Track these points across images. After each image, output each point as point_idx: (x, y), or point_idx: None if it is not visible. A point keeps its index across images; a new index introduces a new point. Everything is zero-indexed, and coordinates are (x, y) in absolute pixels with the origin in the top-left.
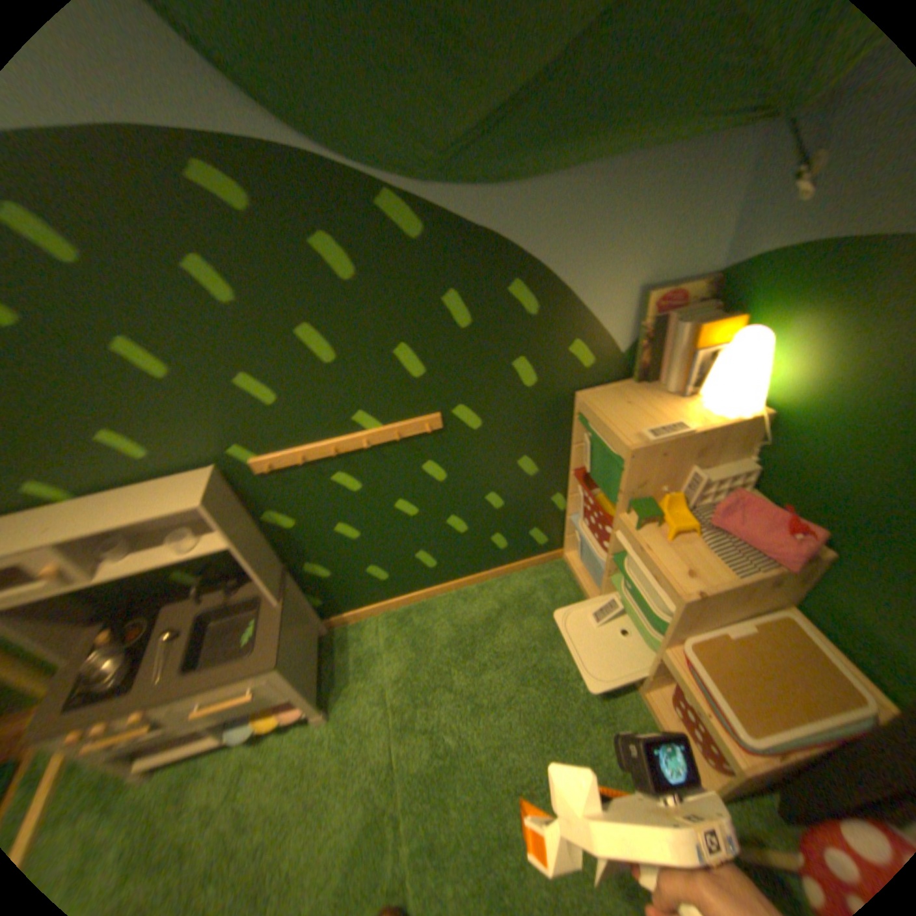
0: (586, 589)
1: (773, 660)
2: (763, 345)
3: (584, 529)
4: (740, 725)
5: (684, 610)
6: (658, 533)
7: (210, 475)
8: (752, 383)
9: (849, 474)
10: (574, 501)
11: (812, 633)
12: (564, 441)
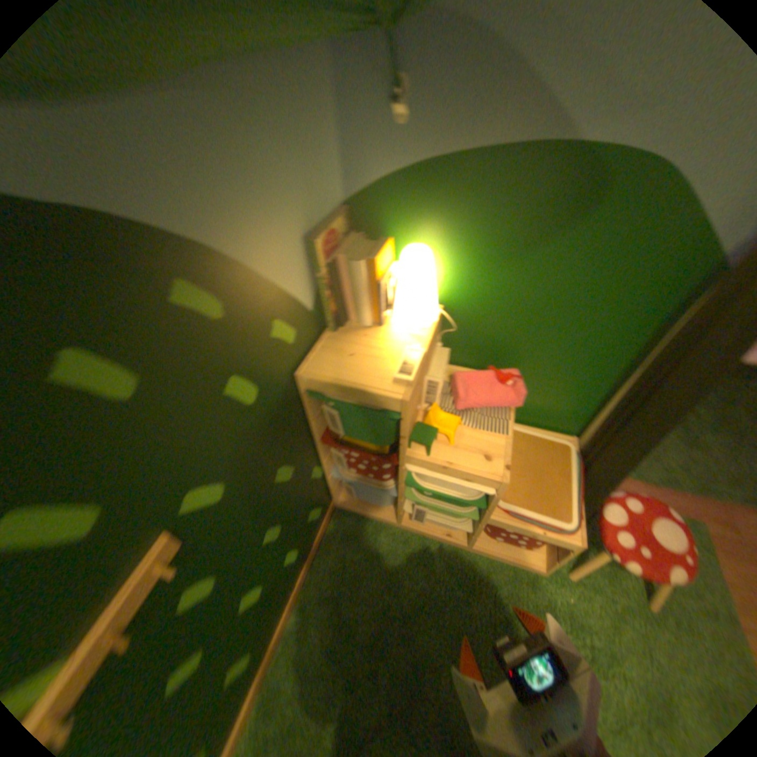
0: (376, 514)
1: (529, 463)
2: (429, 259)
3: (356, 476)
4: (558, 521)
5: (505, 487)
6: (441, 444)
7: None
8: (431, 291)
9: (506, 326)
10: (330, 460)
11: (521, 429)
12: (303, 422)
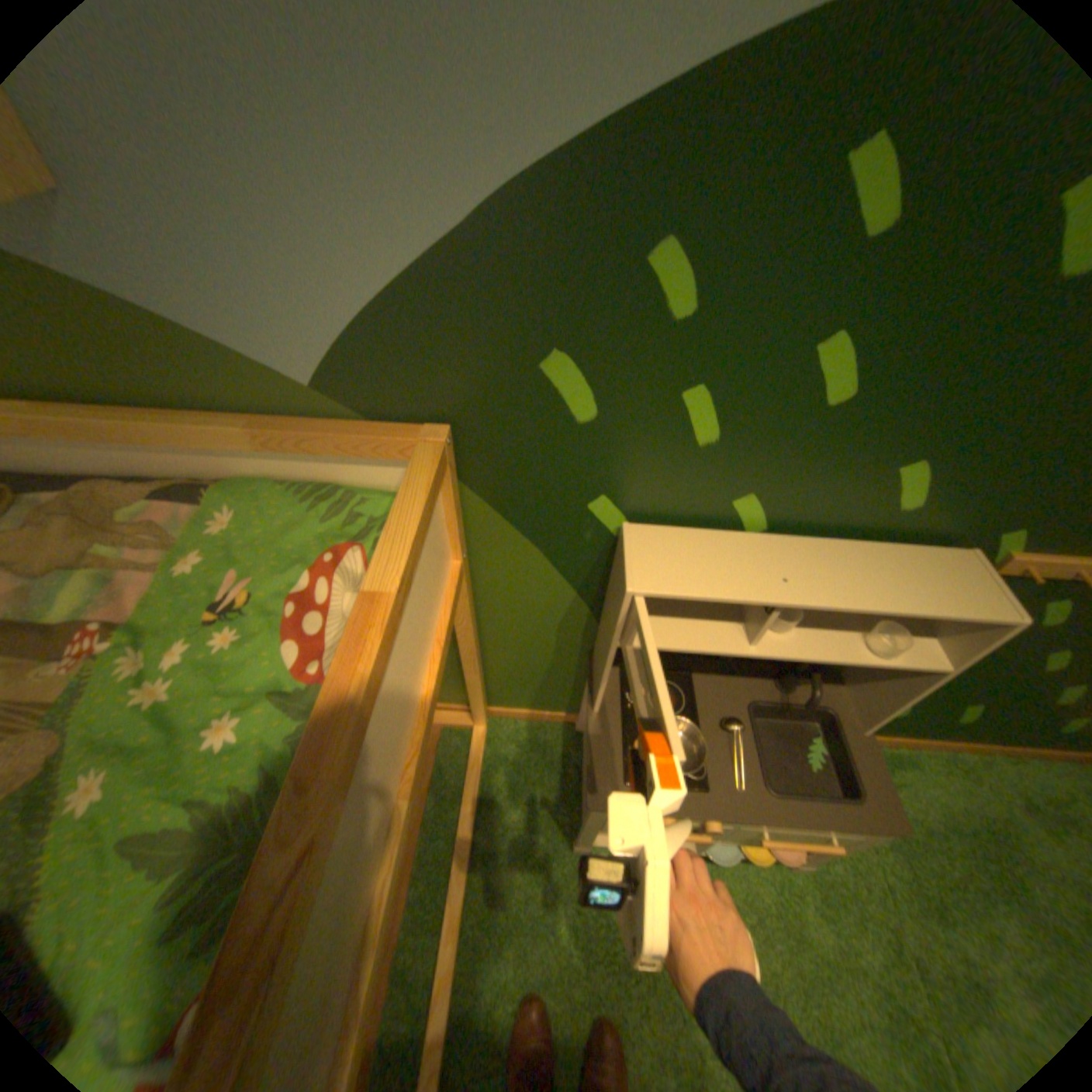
0: None
1: None
2: None
3: None
4: None
5: None
6: None
7: (989, 569)
8: None
9: None
10: None
11: None
12: None
